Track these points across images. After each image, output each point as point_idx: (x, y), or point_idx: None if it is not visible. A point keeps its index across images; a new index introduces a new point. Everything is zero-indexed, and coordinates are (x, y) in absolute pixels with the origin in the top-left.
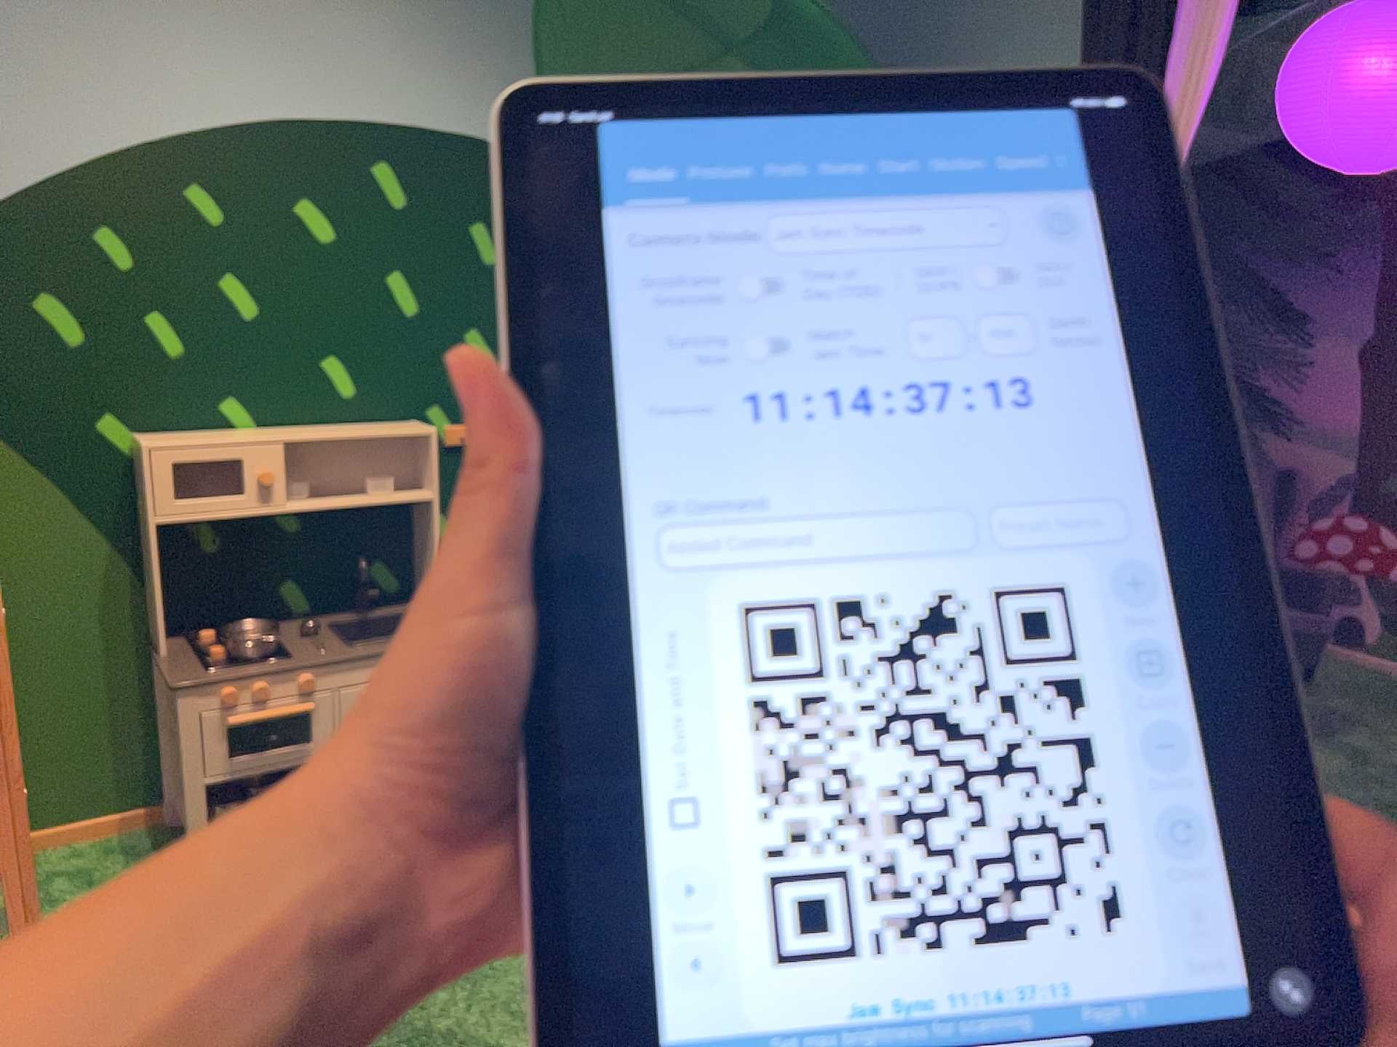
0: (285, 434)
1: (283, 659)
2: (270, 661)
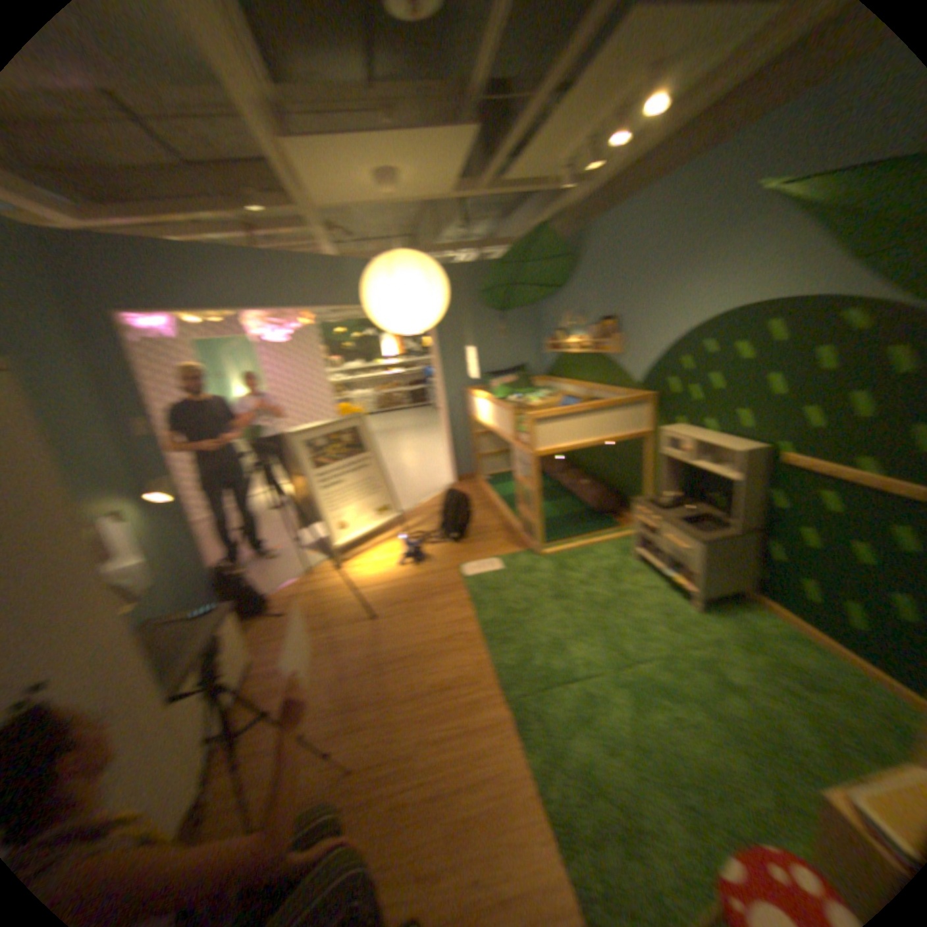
0: (703, 436)
1: (665, 511)
2: (663, 509)
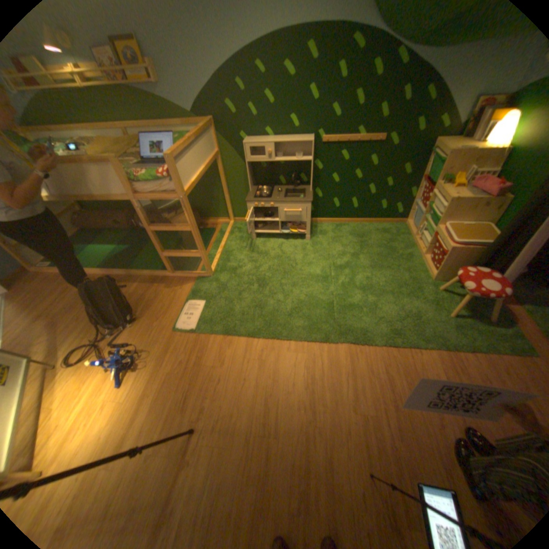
0: (275, 140)
1: (269, 198)
2: (266, 198)
